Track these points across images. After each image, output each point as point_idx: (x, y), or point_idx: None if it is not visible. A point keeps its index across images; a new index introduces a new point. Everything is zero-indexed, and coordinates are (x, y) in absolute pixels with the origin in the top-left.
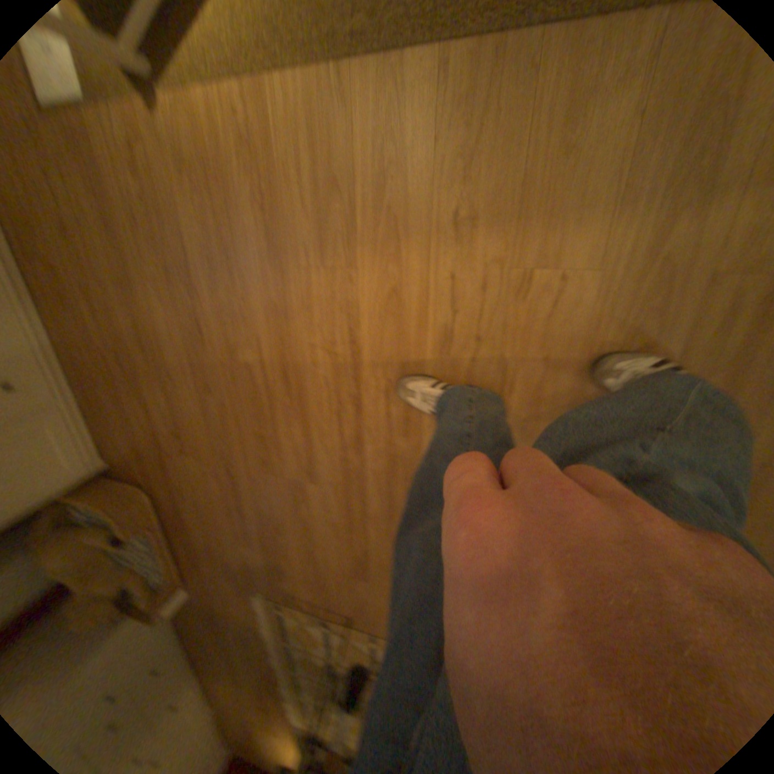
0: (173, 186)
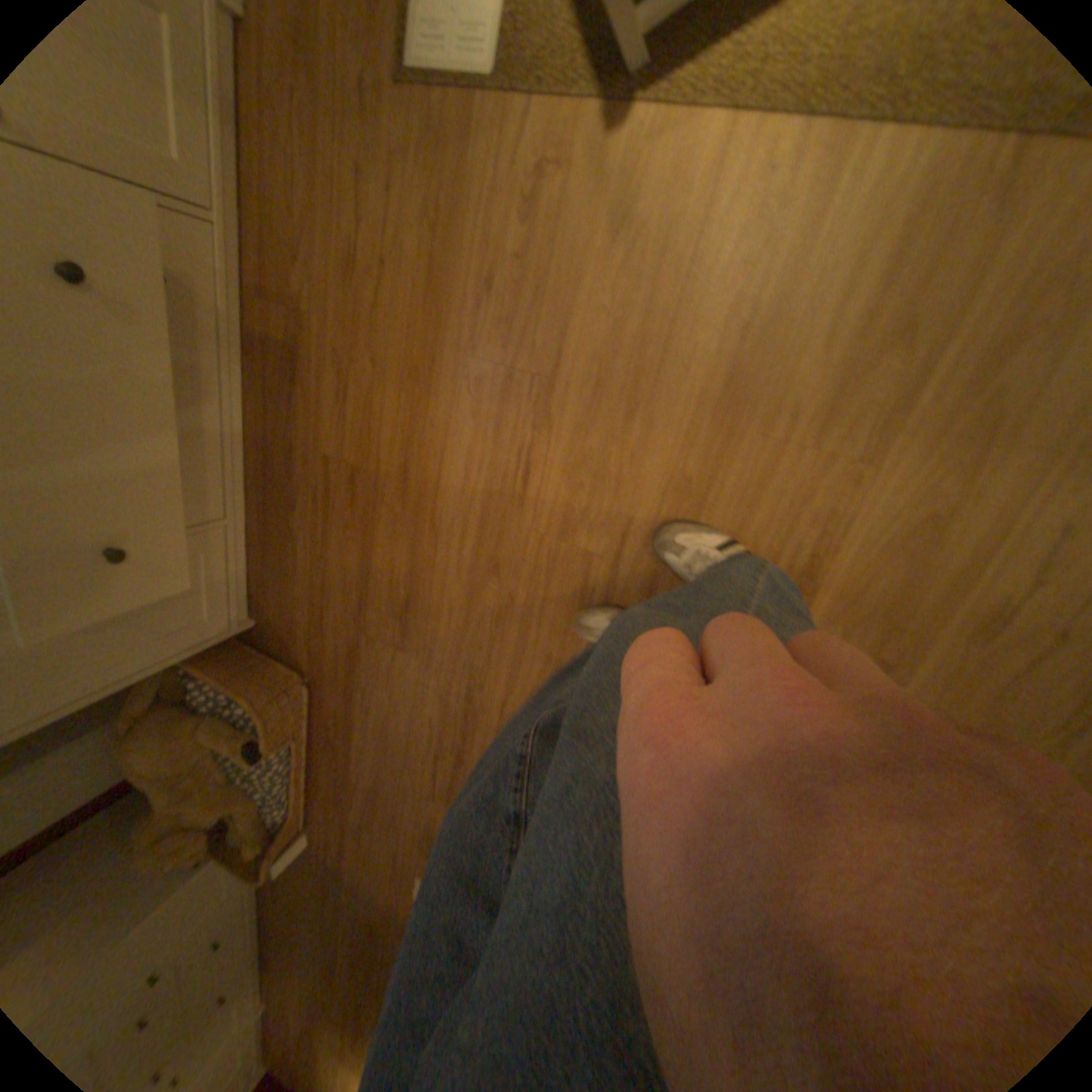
0: (593, 262)
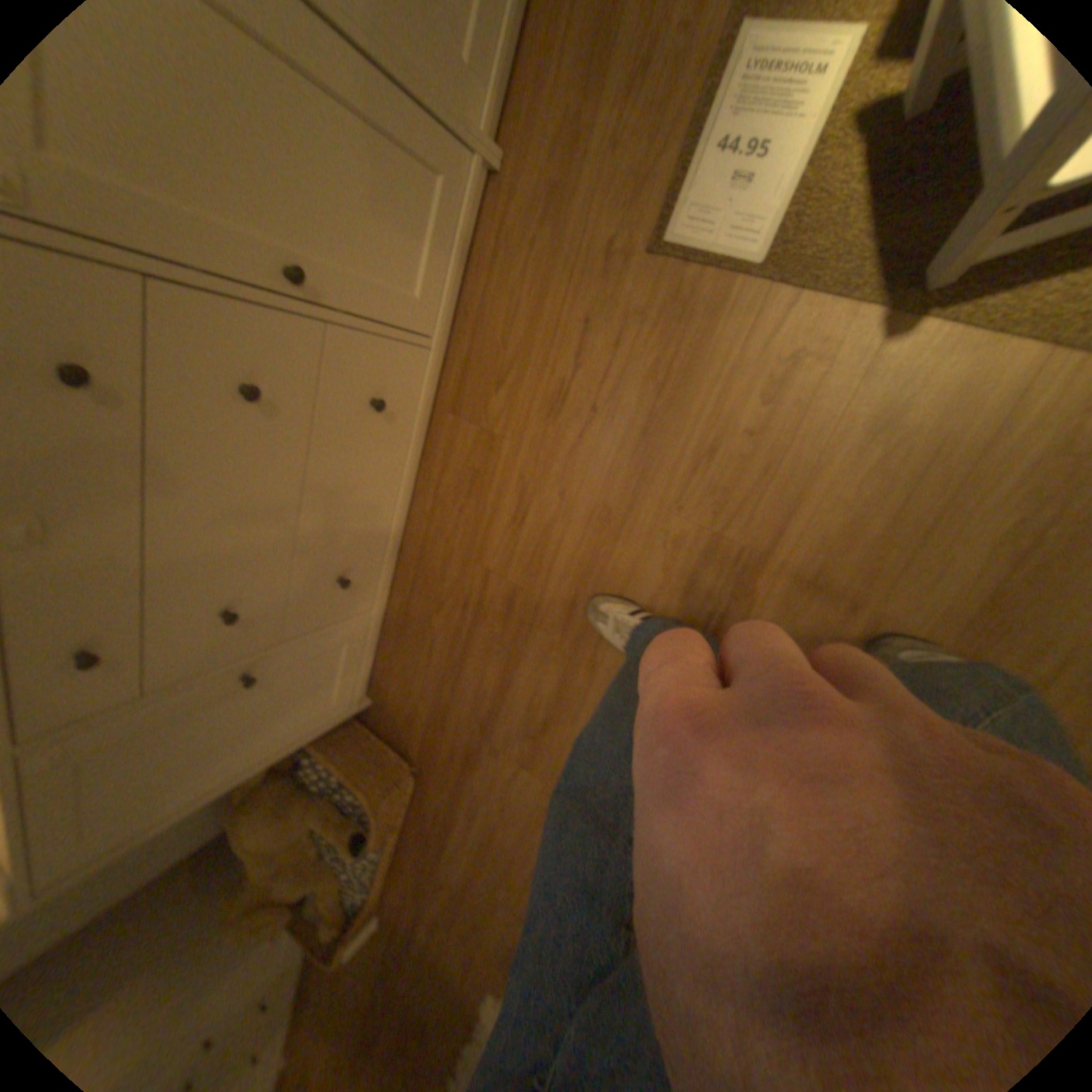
0: (841, 456)
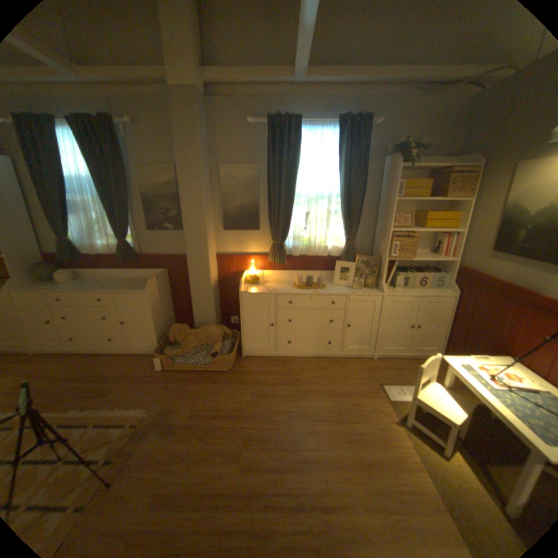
0: (373, 428)
